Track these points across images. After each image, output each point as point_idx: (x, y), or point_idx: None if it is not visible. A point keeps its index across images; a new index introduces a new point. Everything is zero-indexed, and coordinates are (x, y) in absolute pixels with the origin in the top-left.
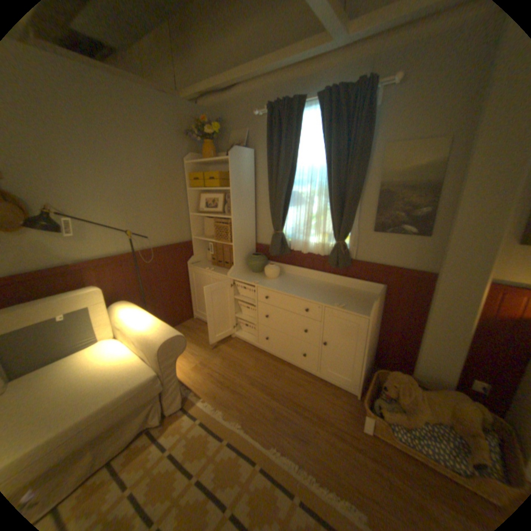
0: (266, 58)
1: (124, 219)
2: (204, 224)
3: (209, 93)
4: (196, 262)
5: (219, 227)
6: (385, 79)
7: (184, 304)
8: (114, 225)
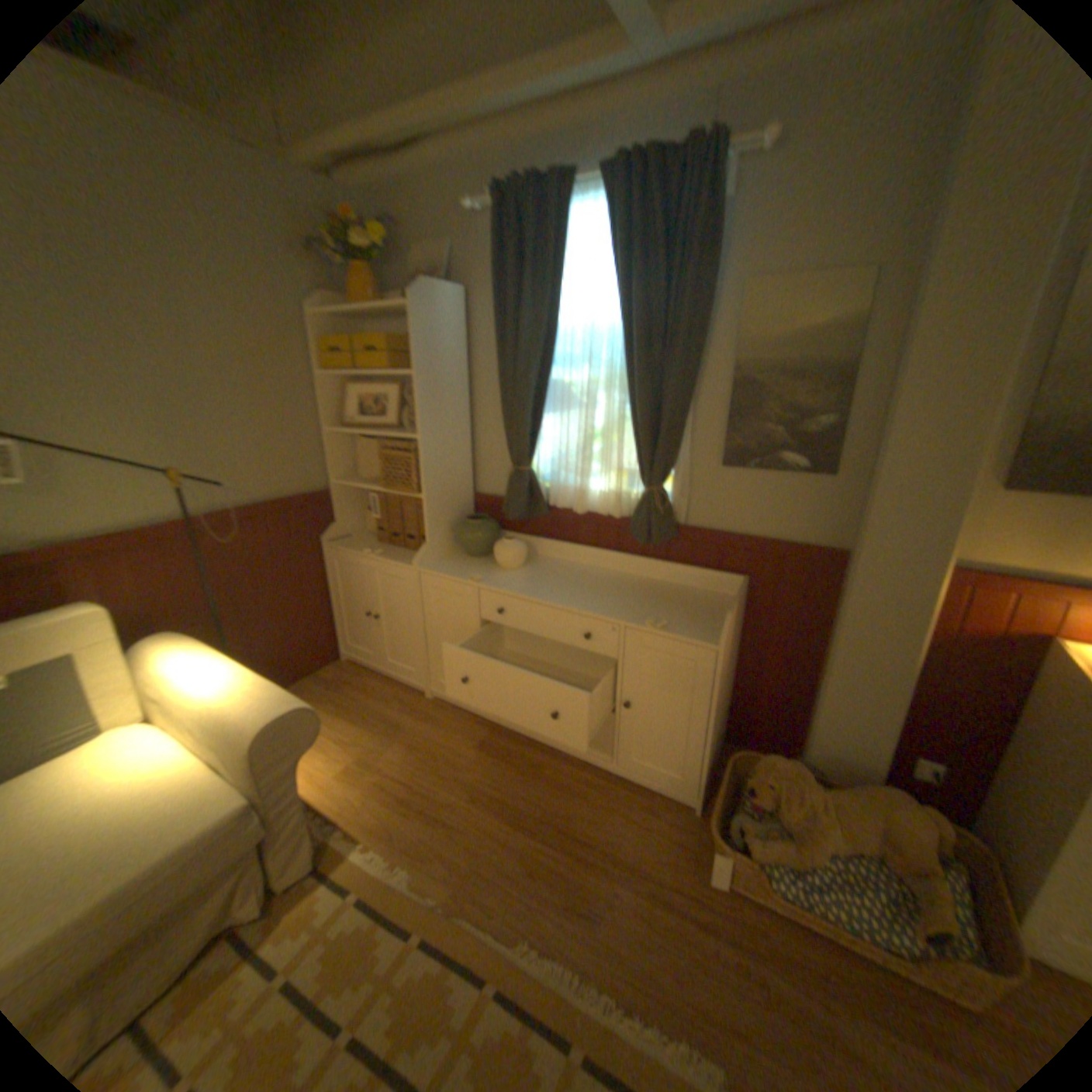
0: (484, 79)
1: (160, 441)
2: (356, 453)
3: (358, 154)
4: (340, 537)
5: (390, 458)
6: (744, 138)
7: (316, 631)
8: (133, 456)
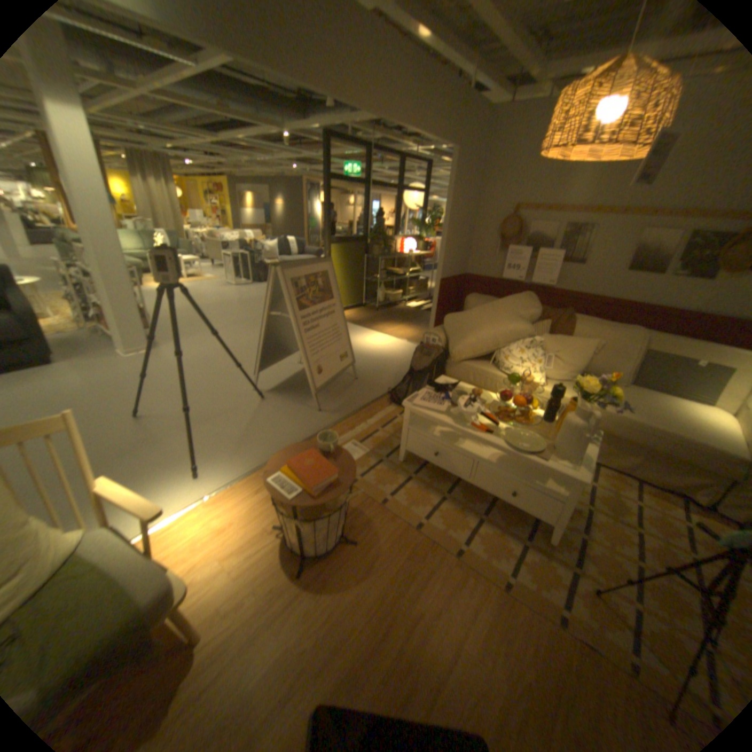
0: None
1: None
2: None
3: None
4: None
5: None
6: None
7: None
8: None
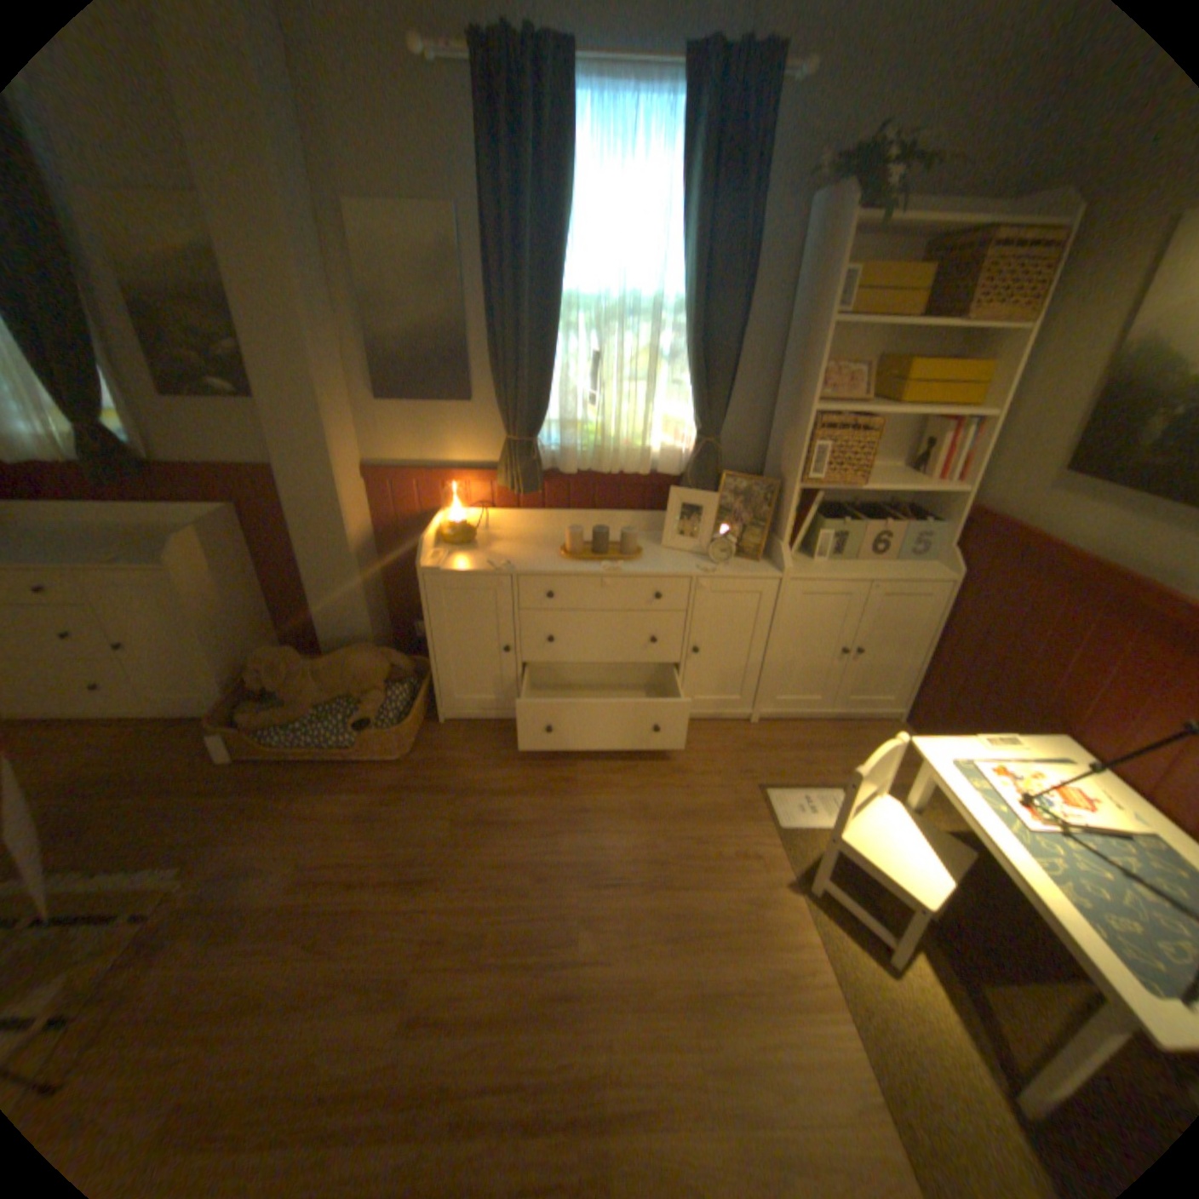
0: None
1: None
2: None
3: None
4: None
5: None
6: None
7: None
8: None
